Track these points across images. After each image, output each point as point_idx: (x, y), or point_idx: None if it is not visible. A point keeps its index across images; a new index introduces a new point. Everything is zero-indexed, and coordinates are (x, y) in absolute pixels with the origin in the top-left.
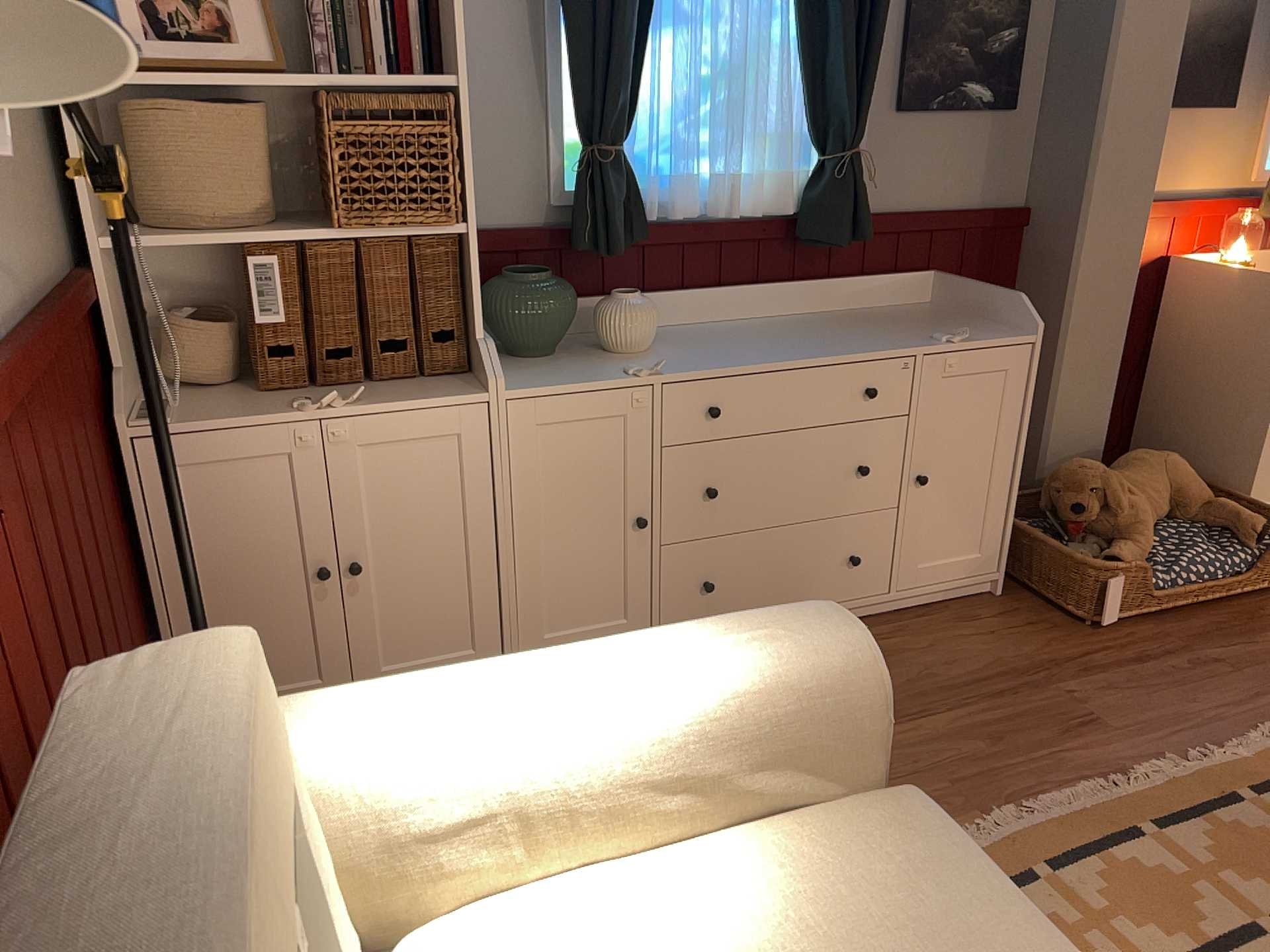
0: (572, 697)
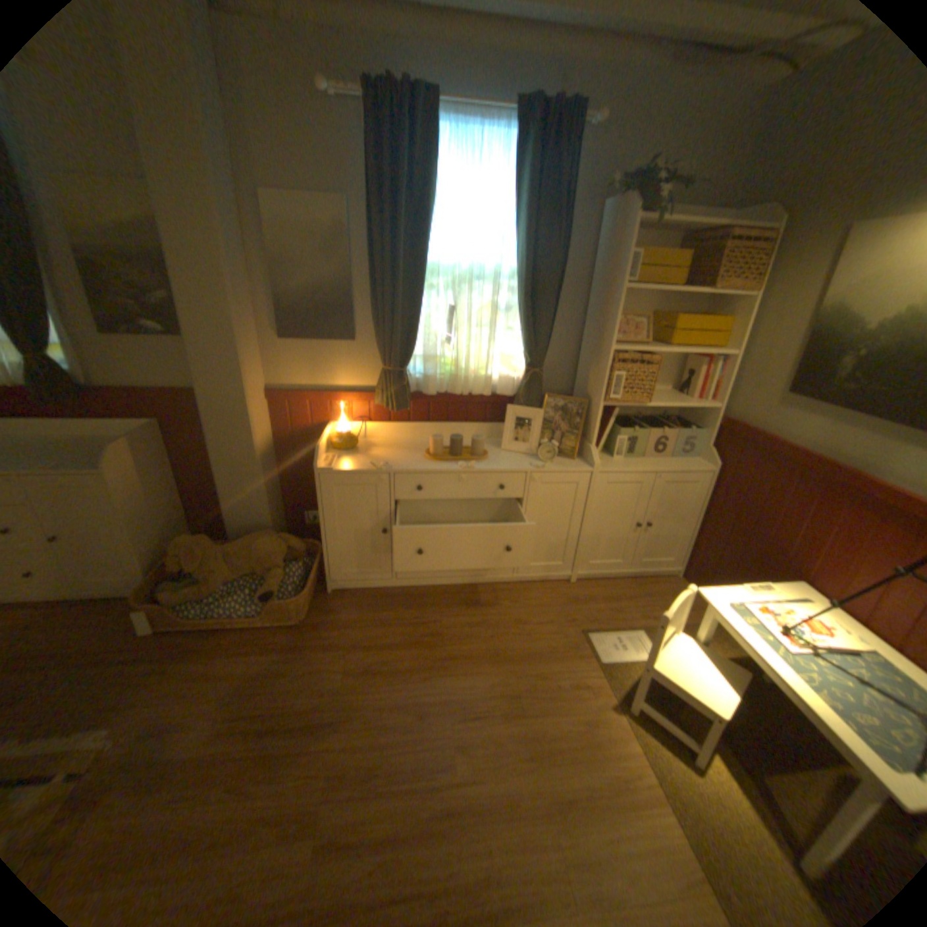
0: None
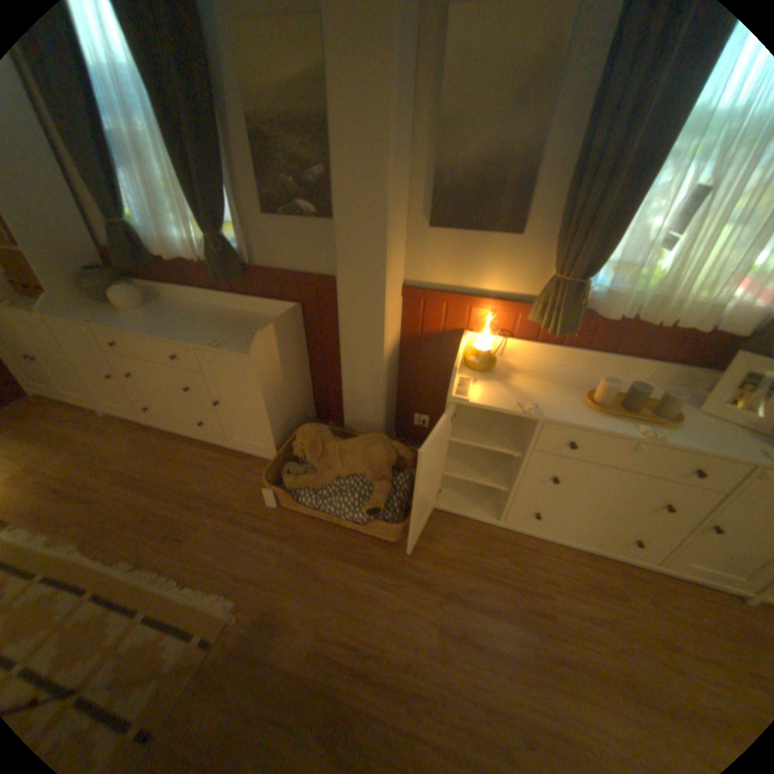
0: None
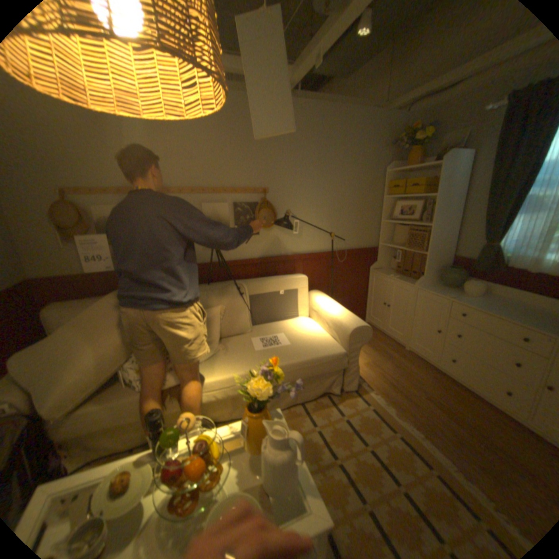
0: (330, 307)
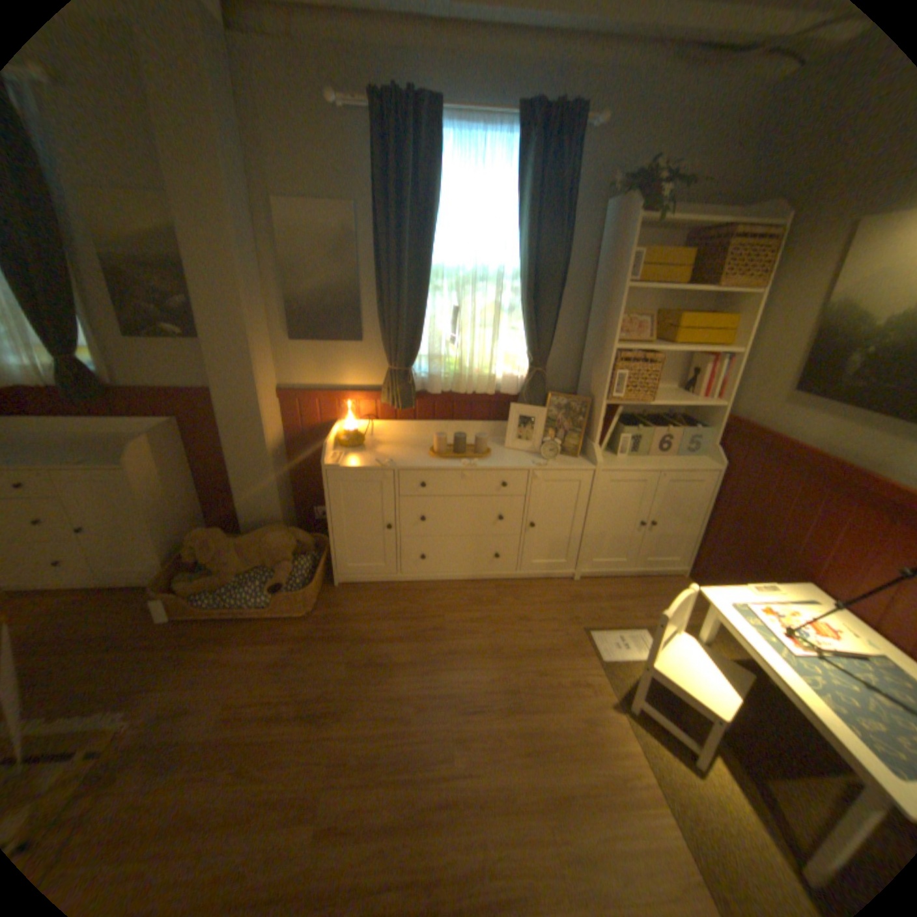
0: None
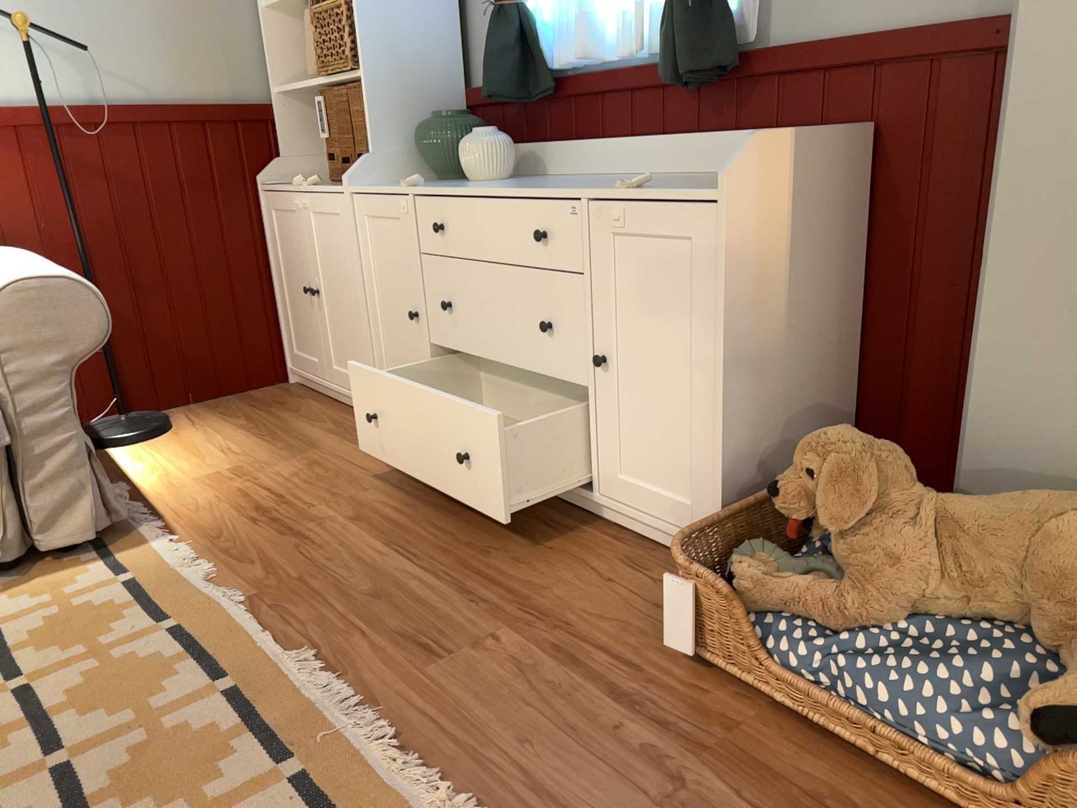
0: None
